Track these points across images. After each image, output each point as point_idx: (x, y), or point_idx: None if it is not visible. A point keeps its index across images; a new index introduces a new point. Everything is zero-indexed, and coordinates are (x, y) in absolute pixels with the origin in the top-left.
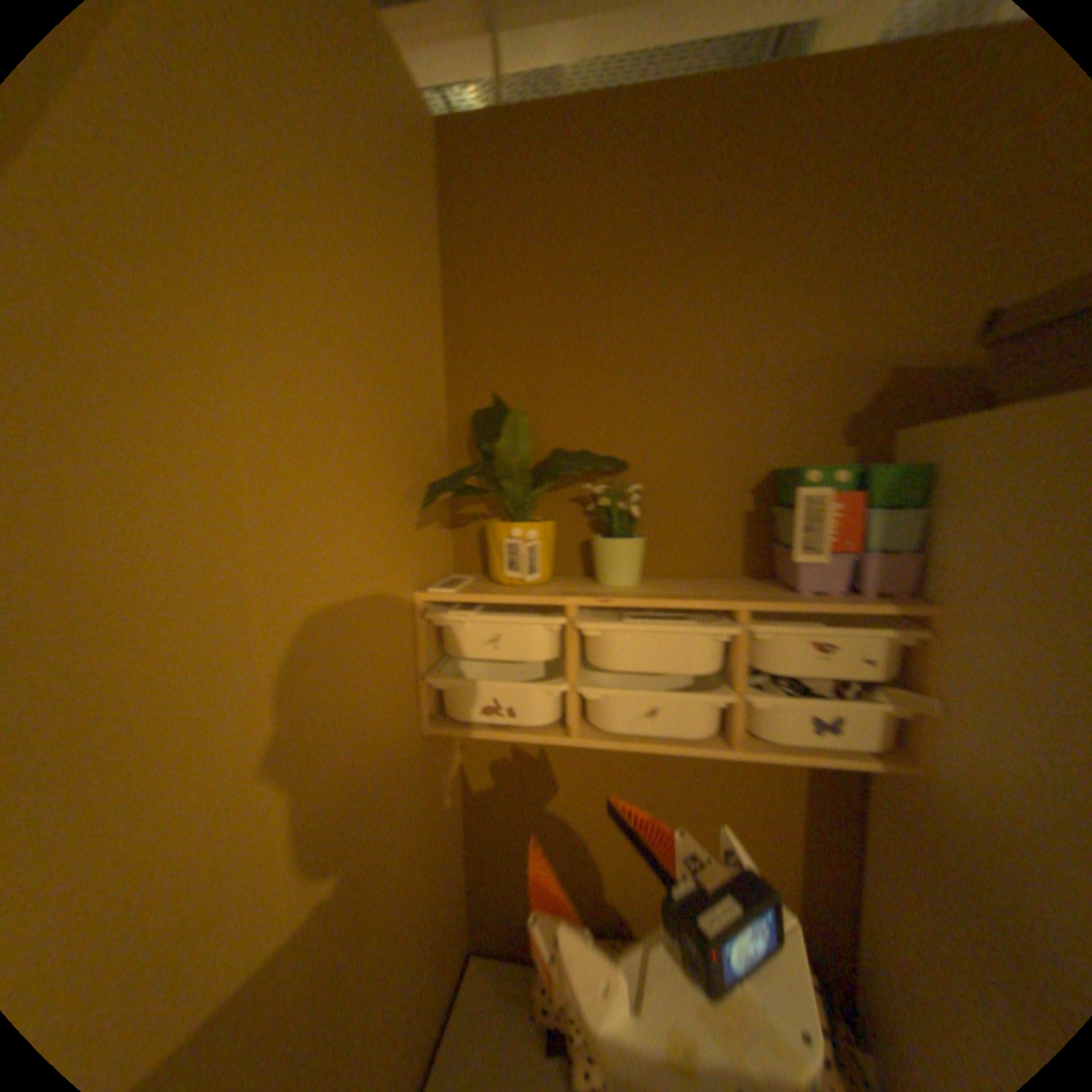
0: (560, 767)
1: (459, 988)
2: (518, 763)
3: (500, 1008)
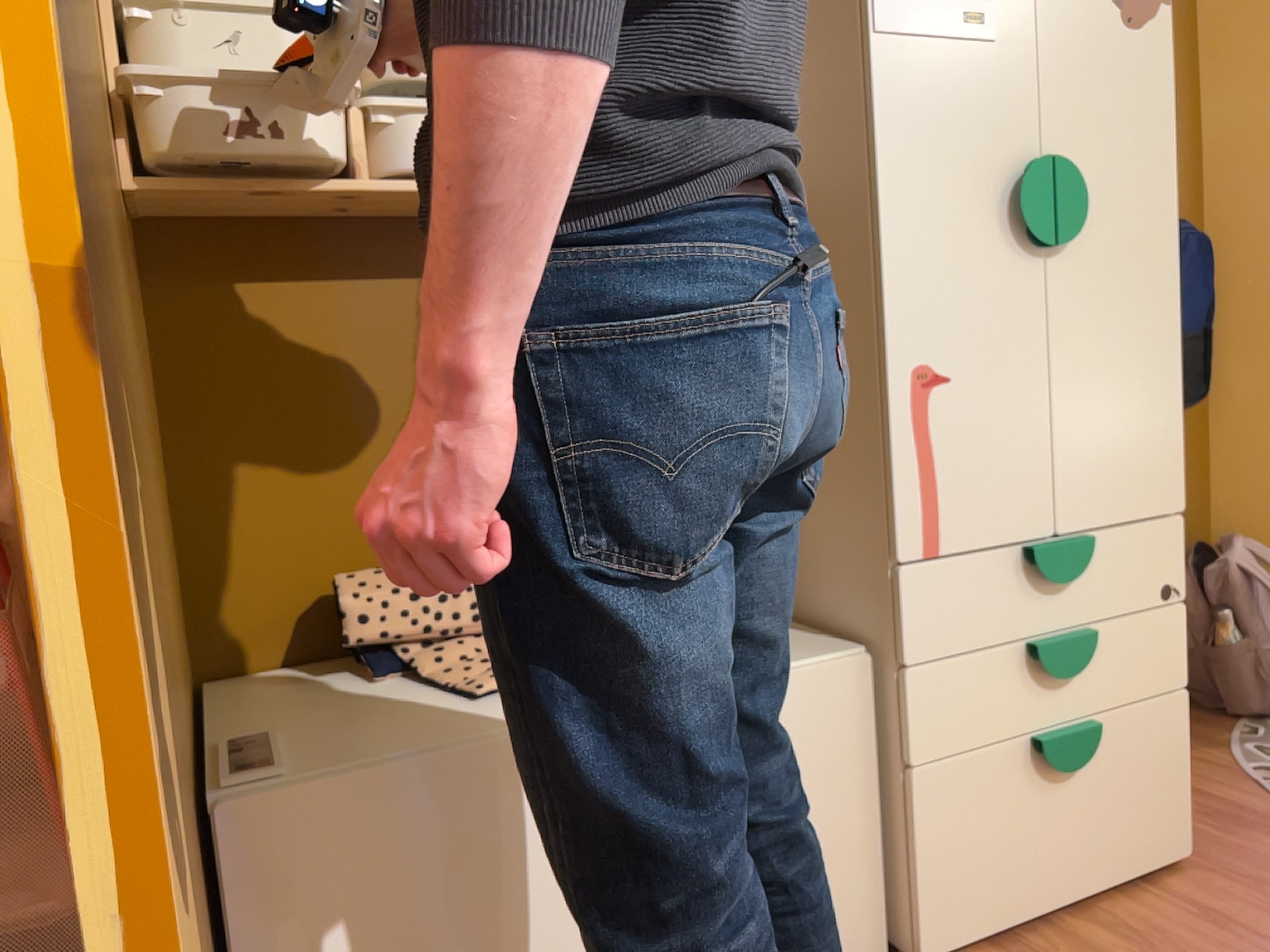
0: (319, 329)
1: (203, 698)
2: (252, 333)
3: (283, 688)
